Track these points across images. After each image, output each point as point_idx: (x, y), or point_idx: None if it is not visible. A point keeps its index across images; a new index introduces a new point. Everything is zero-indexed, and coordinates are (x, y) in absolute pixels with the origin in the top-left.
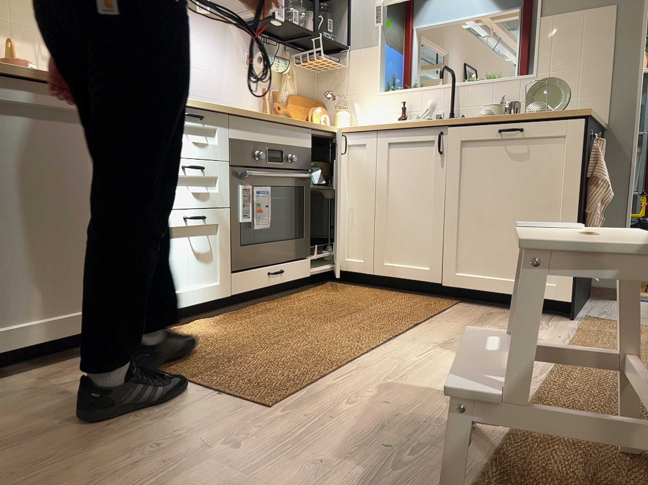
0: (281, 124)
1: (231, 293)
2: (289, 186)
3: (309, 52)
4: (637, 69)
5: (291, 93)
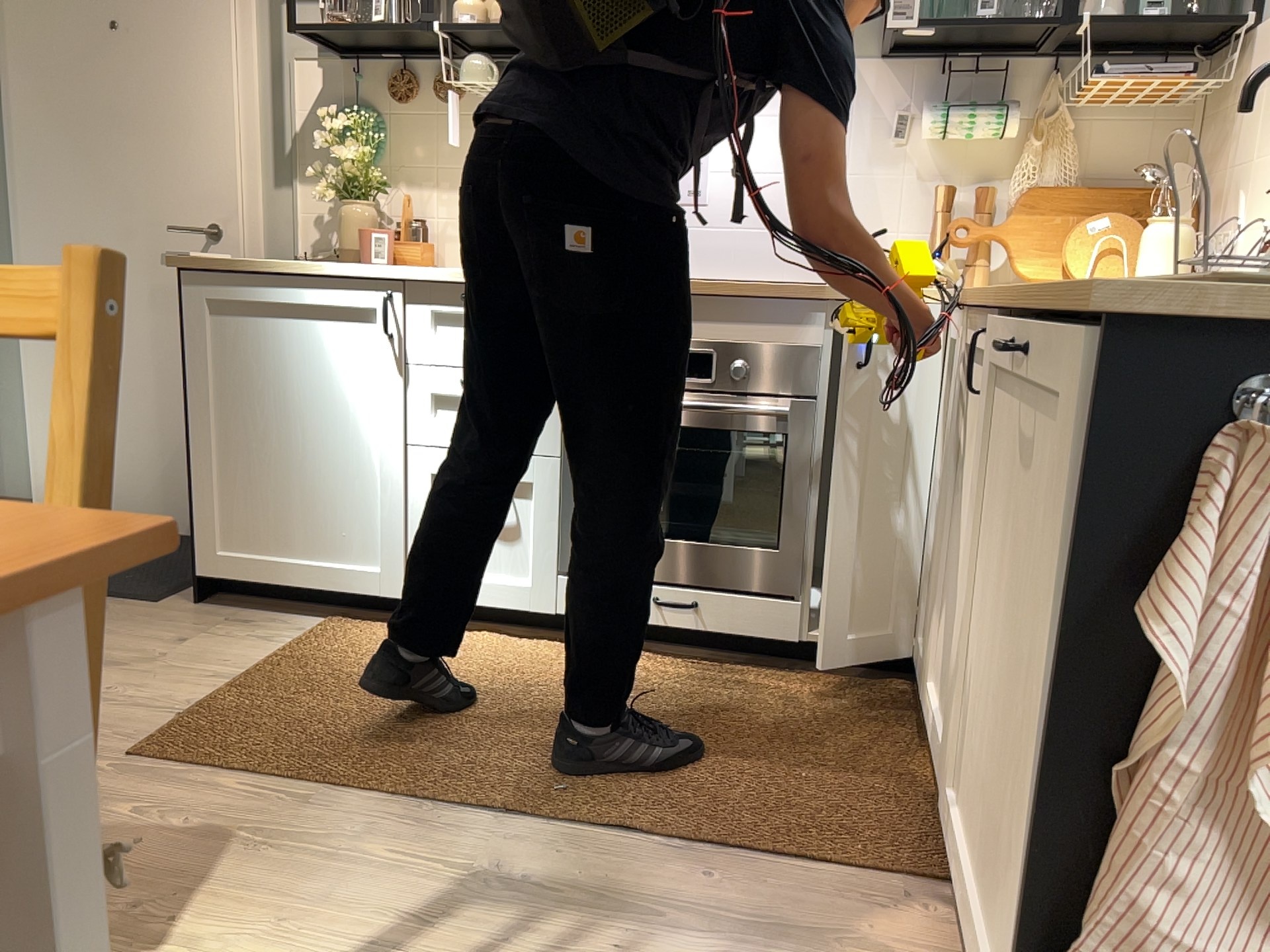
0: (713, 298)
1: (557, 612)
2: (763, 433)
3: (1076, 69)
4: None
5: (1039, 185)
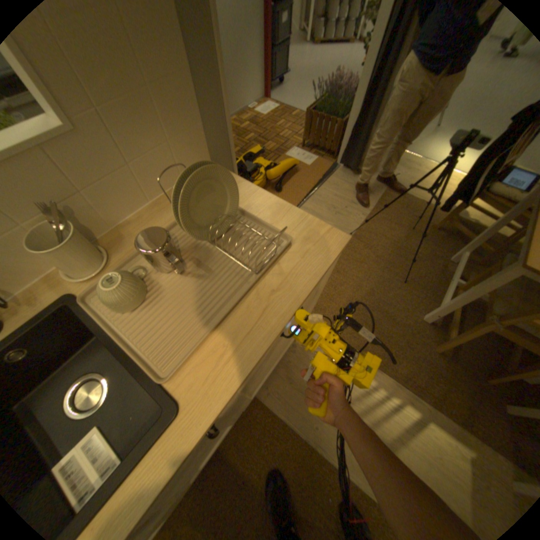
0: None
1: None
2: None
3: None
4: (219, 67)
5: None
